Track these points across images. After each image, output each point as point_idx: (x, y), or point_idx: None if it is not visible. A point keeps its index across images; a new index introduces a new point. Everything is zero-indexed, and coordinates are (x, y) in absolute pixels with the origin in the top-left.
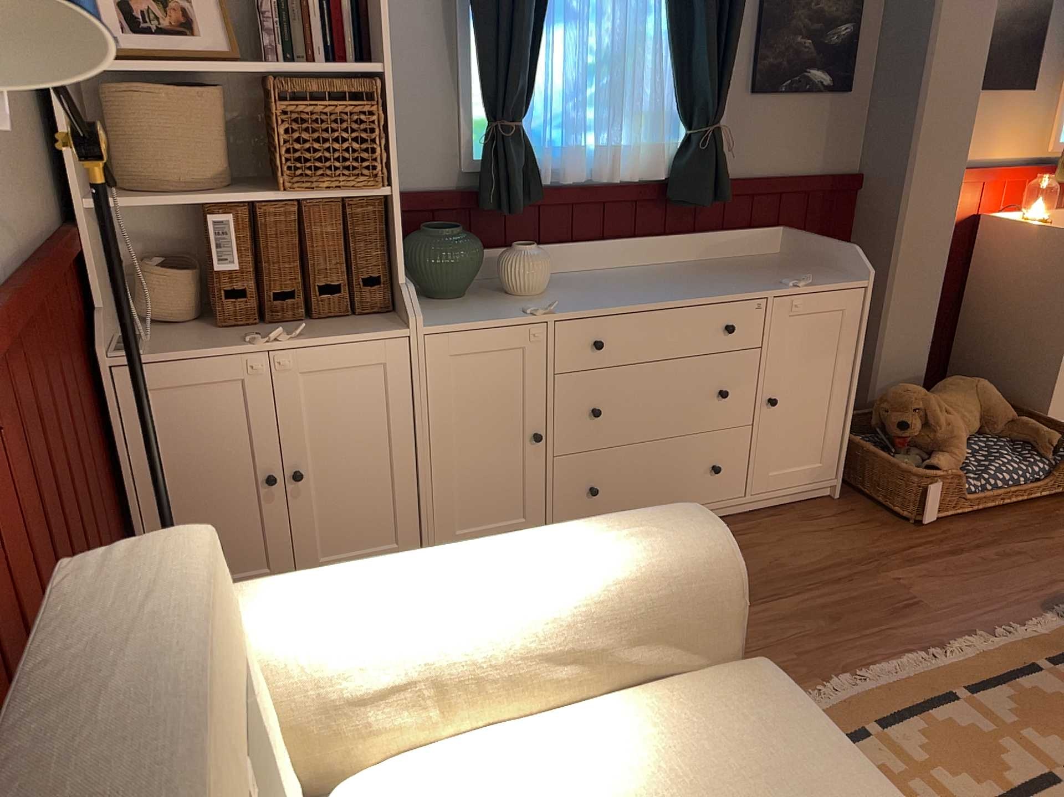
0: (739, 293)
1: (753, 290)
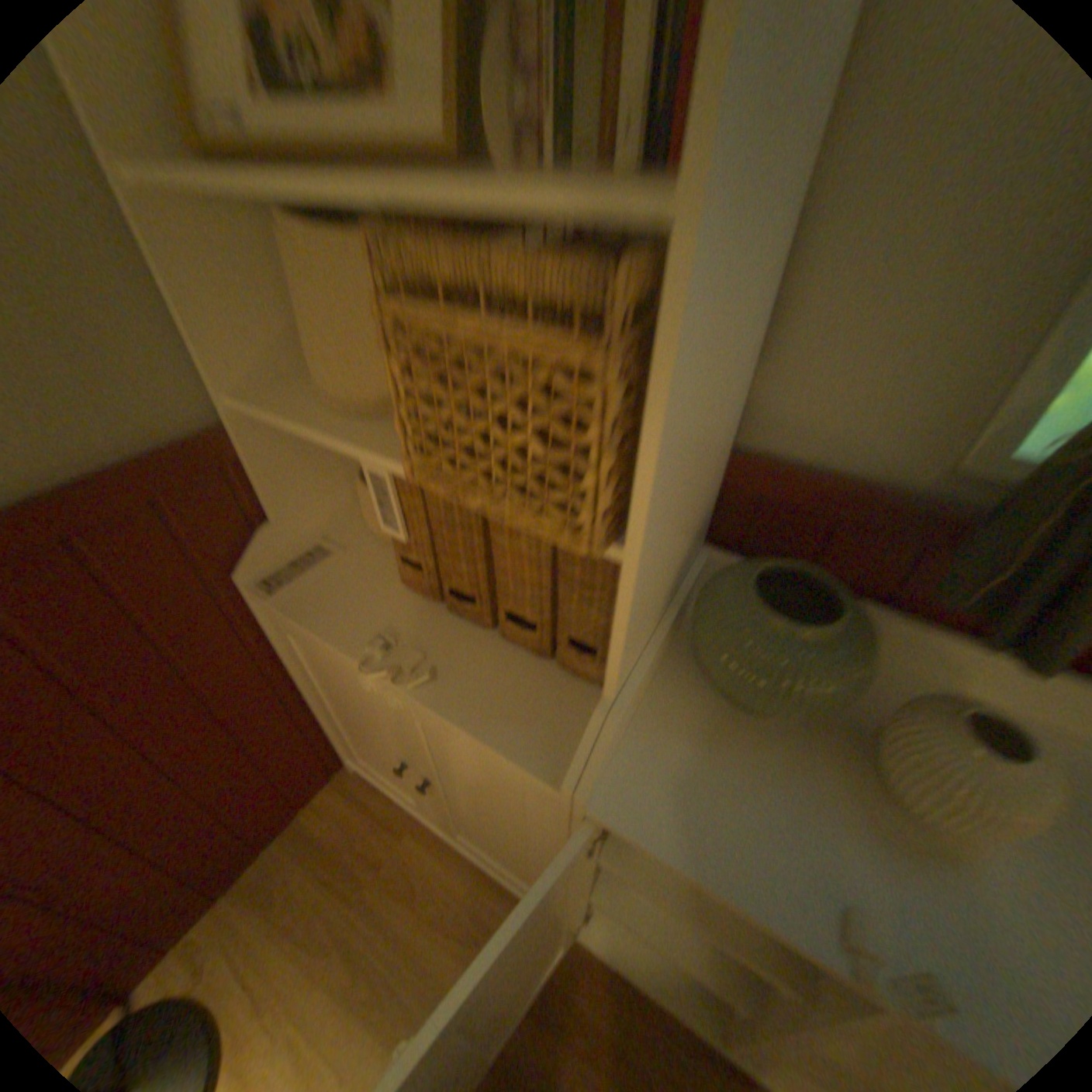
0: None
1: None
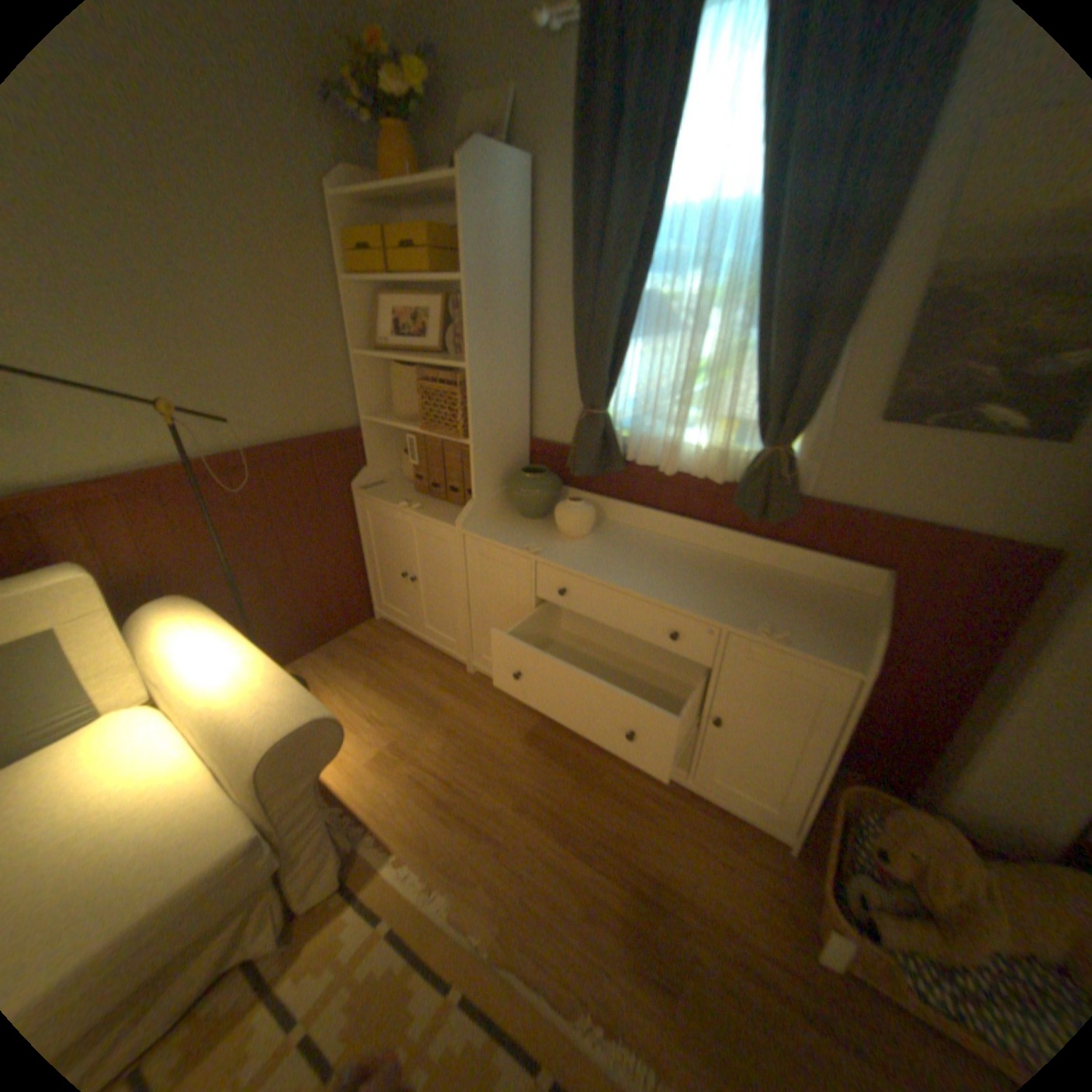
0: (697, 611)
1: (715, 616)
